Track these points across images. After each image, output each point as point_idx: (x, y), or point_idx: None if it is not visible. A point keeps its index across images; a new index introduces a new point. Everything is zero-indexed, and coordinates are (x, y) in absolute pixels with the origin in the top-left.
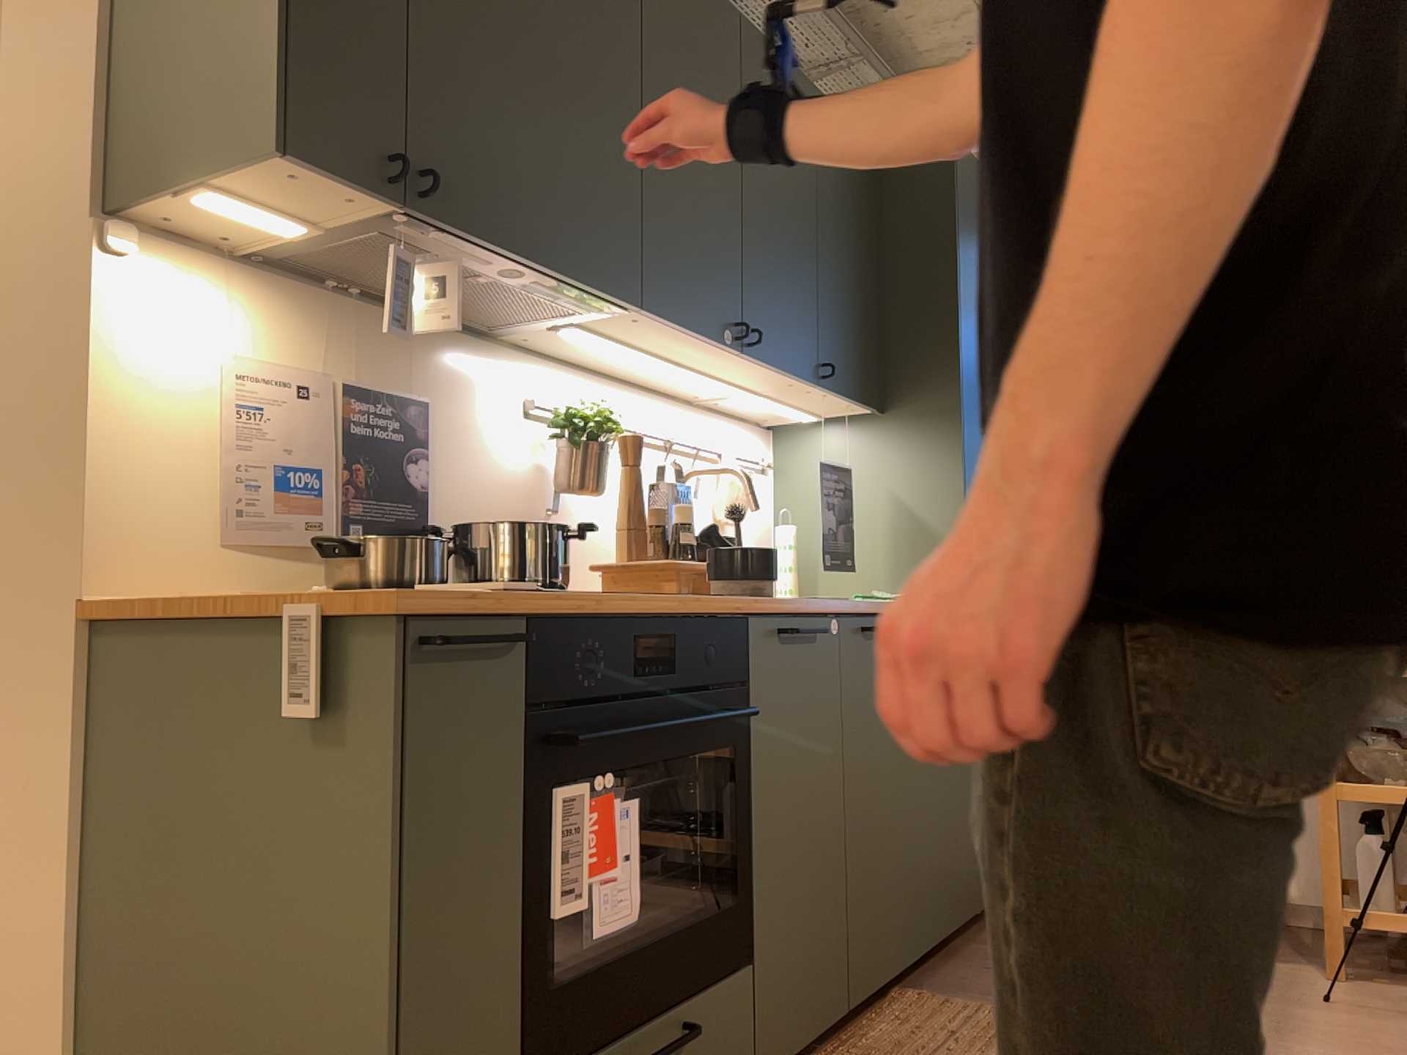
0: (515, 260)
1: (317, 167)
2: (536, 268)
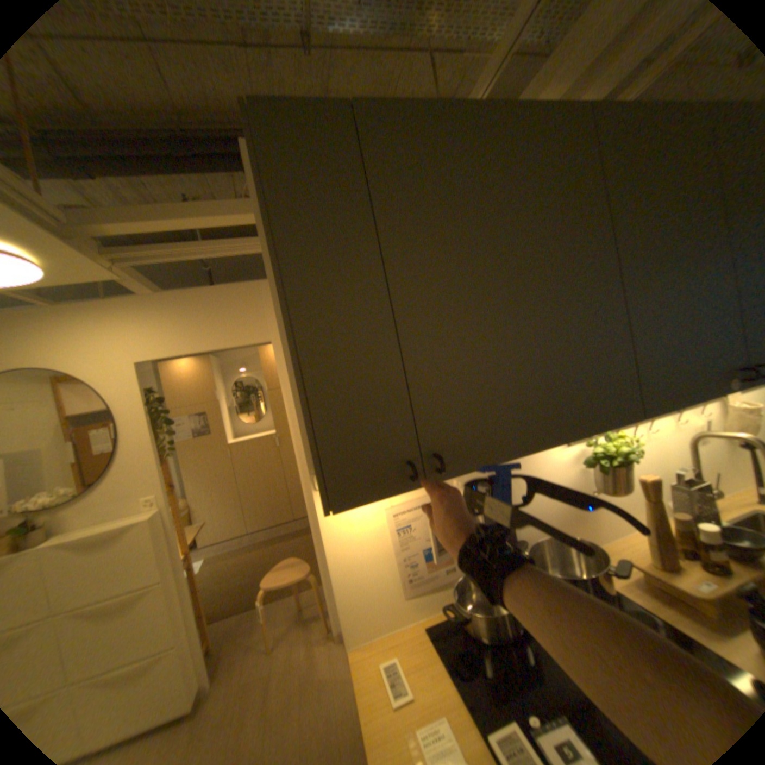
0: (526, 451)
1: (357, 500)
2: (544, 446)
